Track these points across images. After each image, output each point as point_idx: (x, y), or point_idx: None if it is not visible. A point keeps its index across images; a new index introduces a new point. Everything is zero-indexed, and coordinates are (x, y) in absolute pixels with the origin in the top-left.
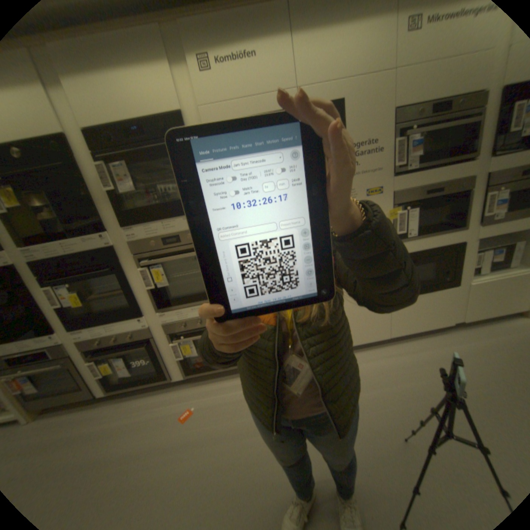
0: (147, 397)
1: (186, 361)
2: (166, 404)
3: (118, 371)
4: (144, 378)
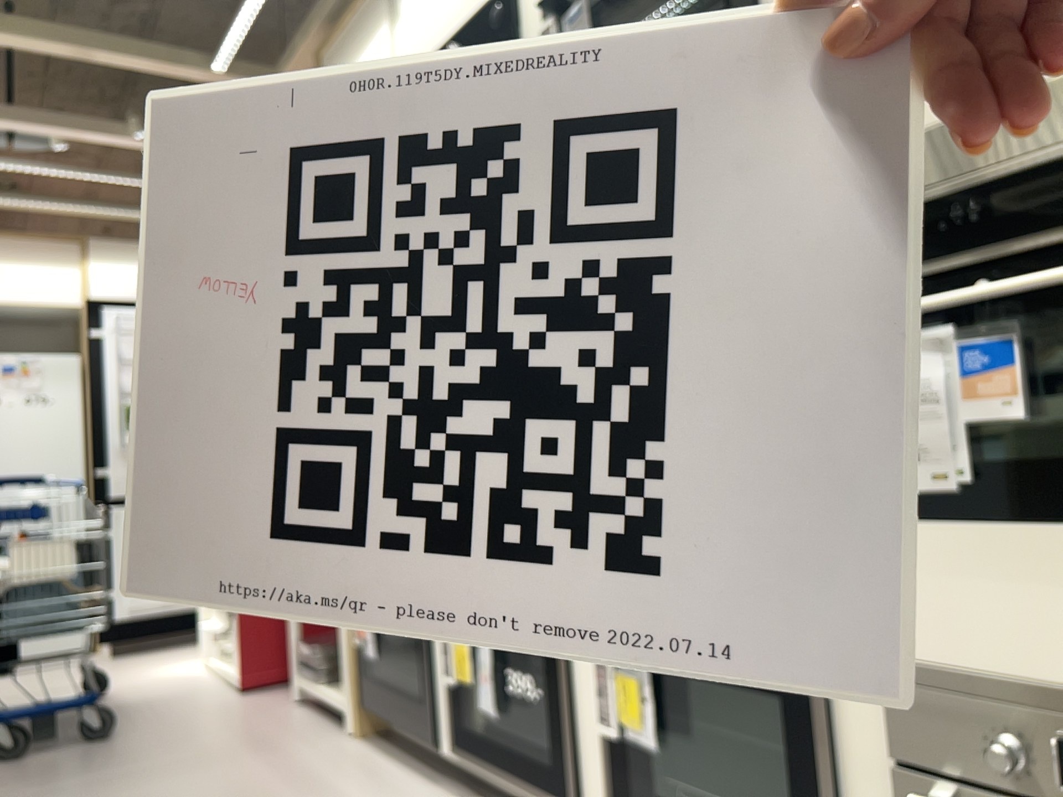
0: None
1: (630, 755)
2: None
3: (483, 682)
4: (539, 762)
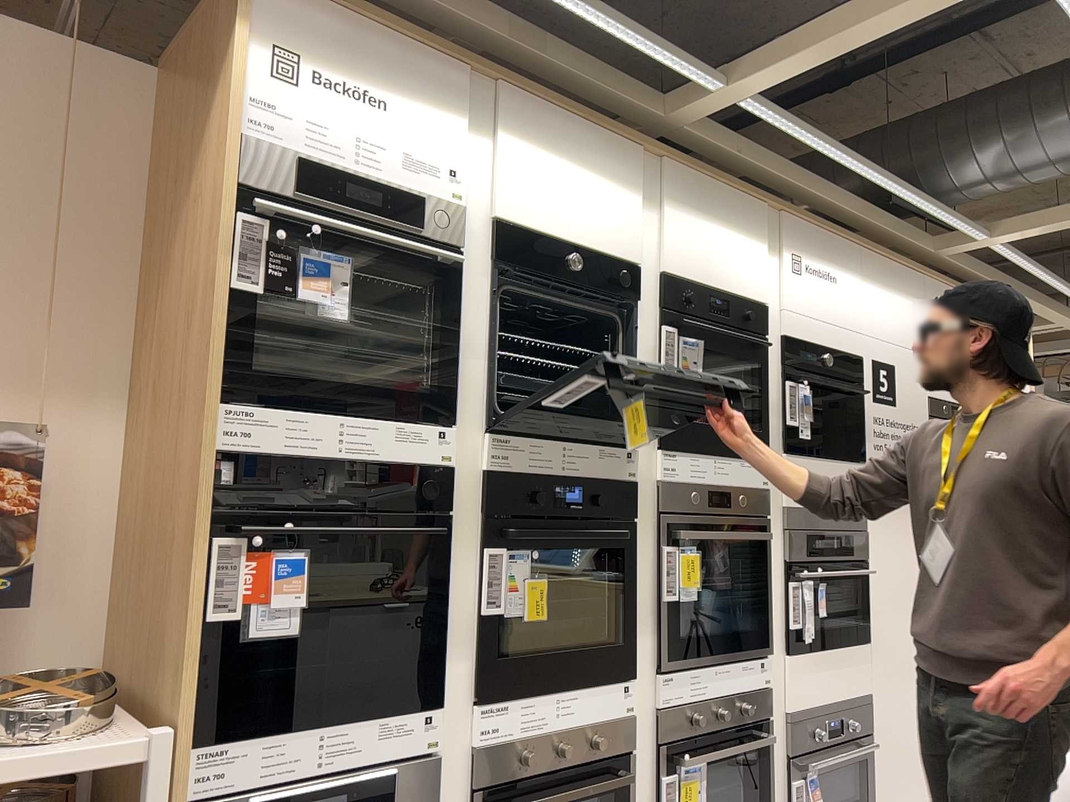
0: None
1: None
2: None
3: None
4: None
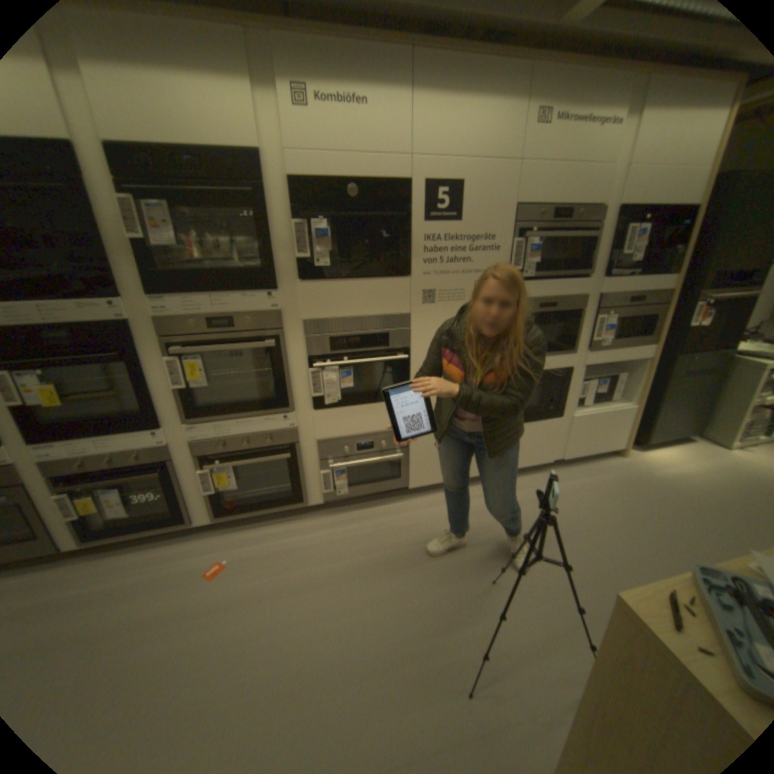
0: (149, 549)
1: (217, 497)
2: (182, 558)
3: (106, 510)
4: (147, 522)
